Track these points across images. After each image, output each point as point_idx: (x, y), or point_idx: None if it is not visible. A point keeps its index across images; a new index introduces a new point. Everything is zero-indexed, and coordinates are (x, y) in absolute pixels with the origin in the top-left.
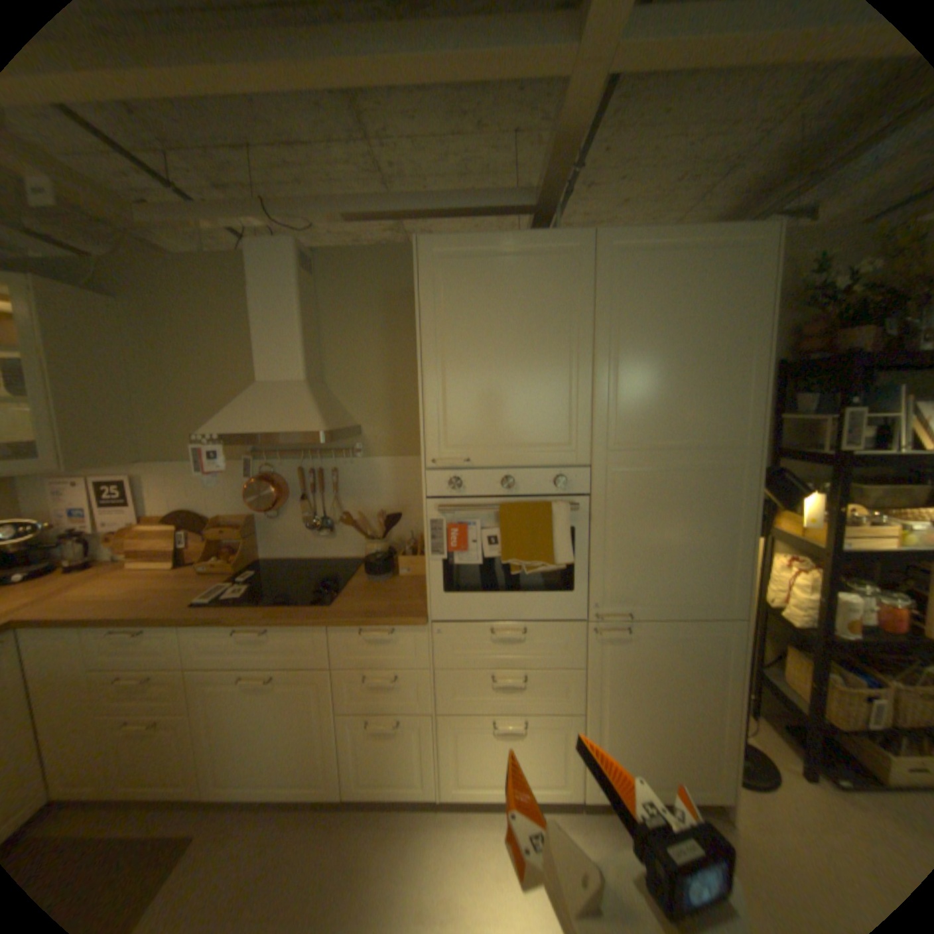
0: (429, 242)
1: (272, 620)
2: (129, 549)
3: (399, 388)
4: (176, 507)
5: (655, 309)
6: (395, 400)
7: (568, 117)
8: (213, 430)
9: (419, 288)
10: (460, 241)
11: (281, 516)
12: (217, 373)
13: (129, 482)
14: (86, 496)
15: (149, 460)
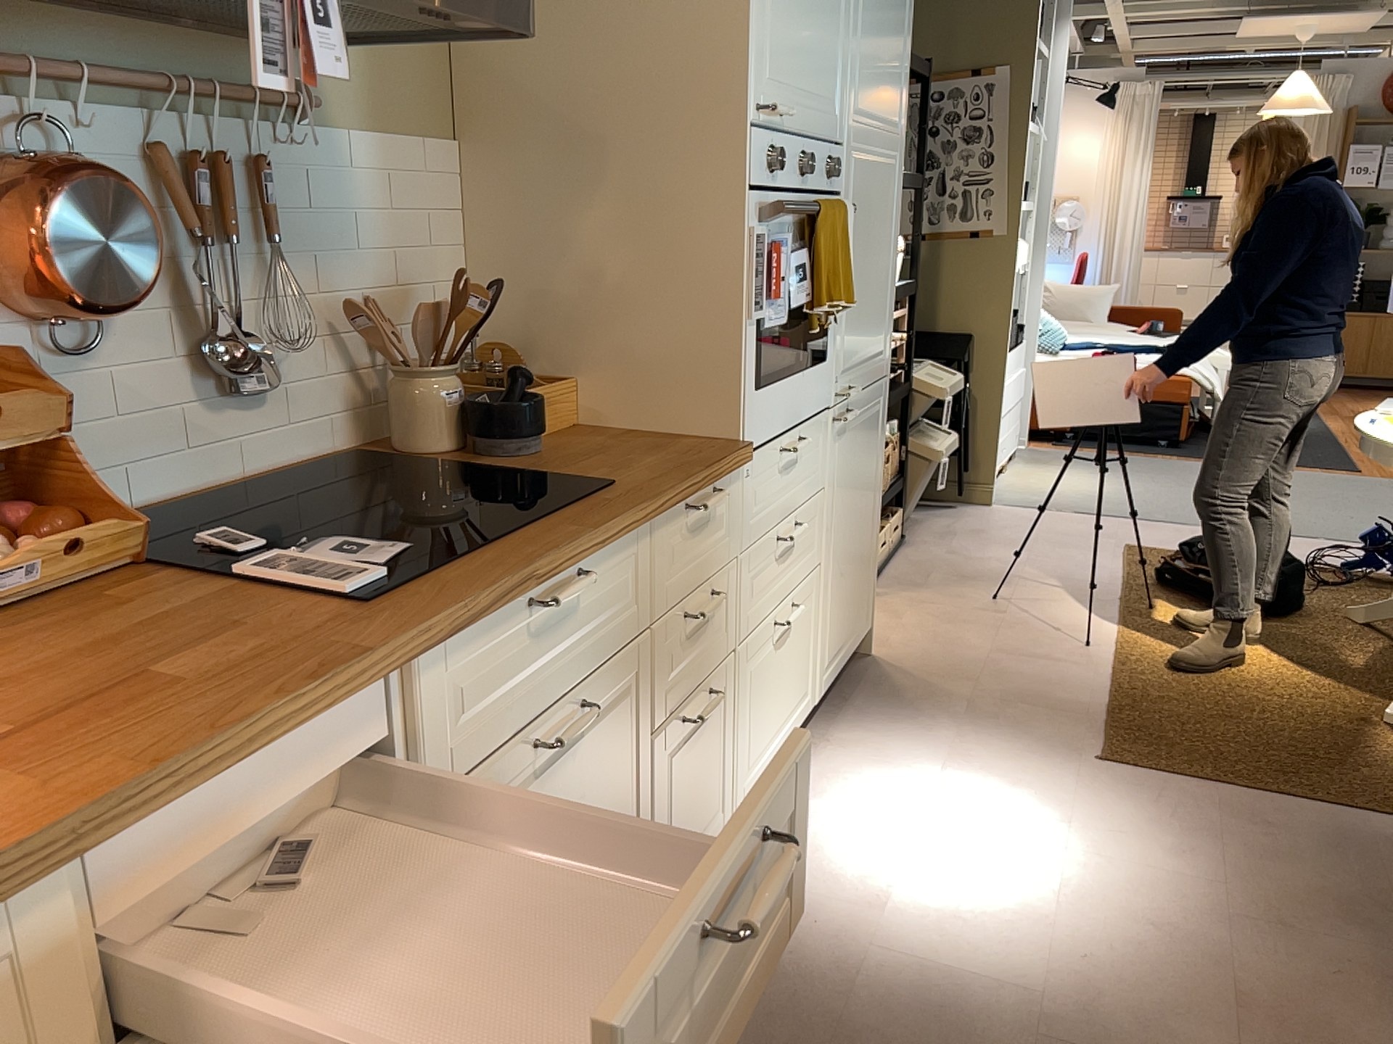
0: None
1: (600, 530)
2: None
3: None
4: None
5: None
6: None
7: None
8: None
9: None
10: None
11: (97, 340)
12: None
13: None
14: None
15: None
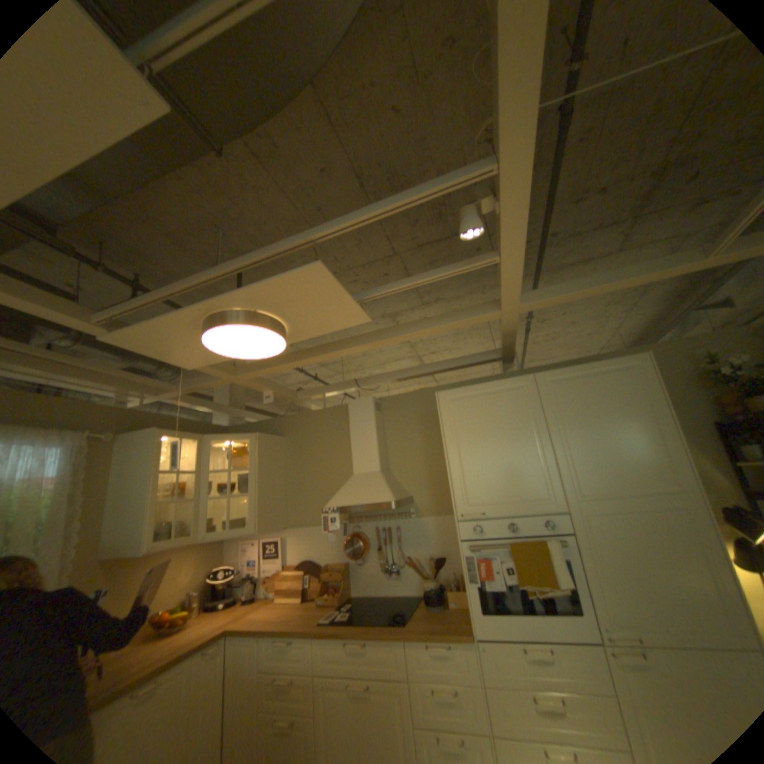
0: (443, 394)
1: (368, 636)
2: (276, 589)
3: (434, 470)
4: (303, 559)
5: (582, 410)
6: (432, 478)
7: (504, 328)
8: (332, 505)
9: (440, 417)
10: (459, 391)
11: (365, 563)
12: (330, 471)
13: (279, 542)
14: (257, 553)
15: (290, 527)
